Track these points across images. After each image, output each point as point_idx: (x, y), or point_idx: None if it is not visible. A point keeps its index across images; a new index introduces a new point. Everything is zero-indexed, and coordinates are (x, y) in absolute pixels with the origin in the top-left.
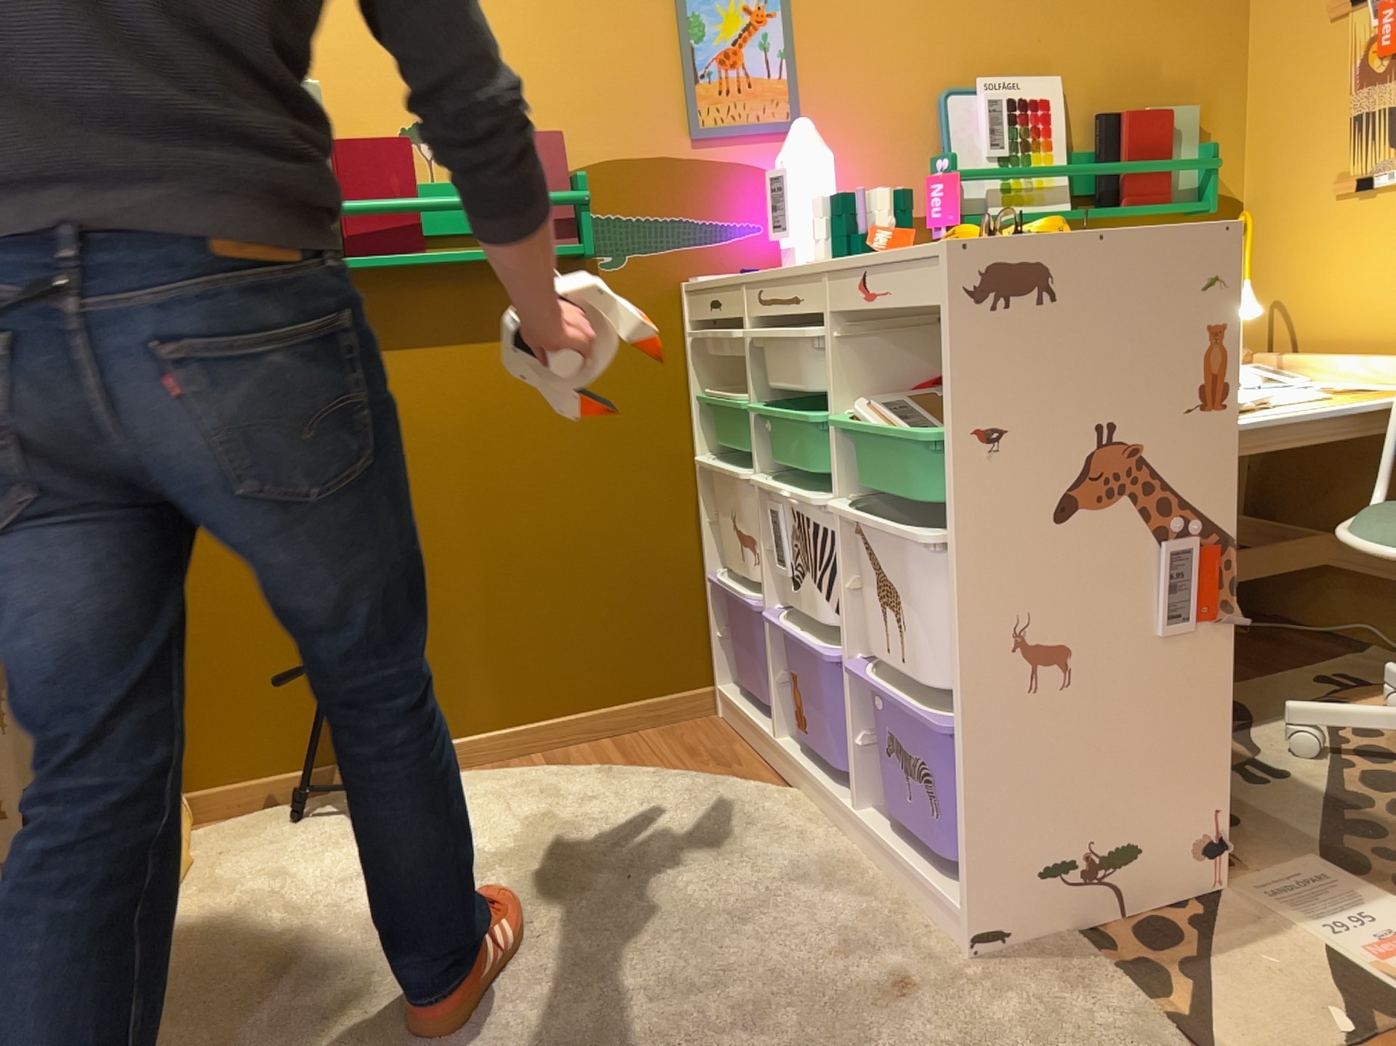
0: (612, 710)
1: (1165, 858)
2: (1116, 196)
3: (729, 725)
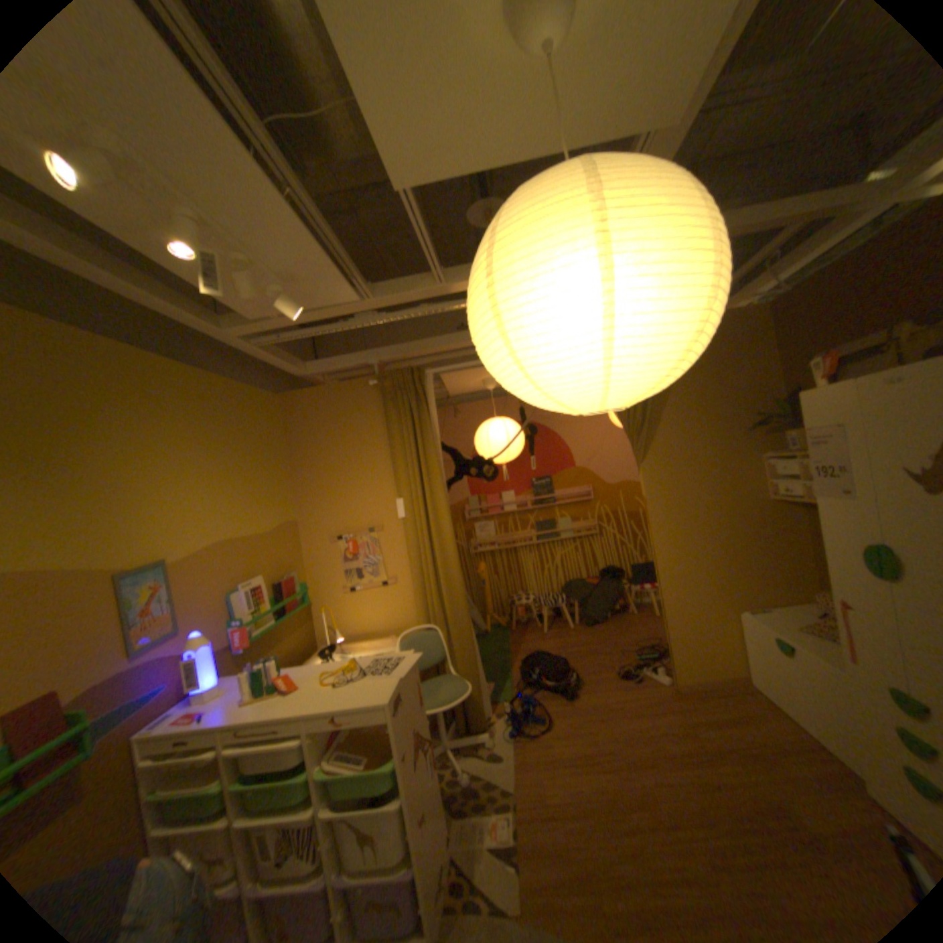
0: None
1: (443, 859)
2: (285, 610)
3: None
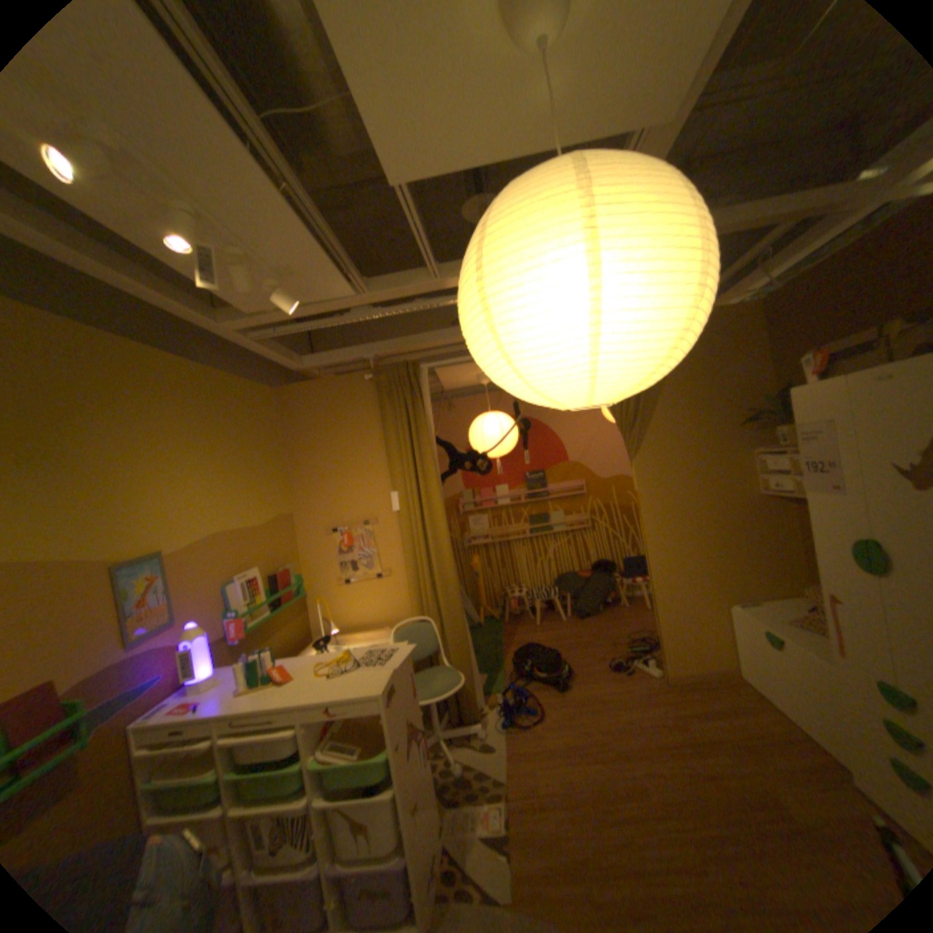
0: None
1: (435, 848)
2: (280, 602)
3: None
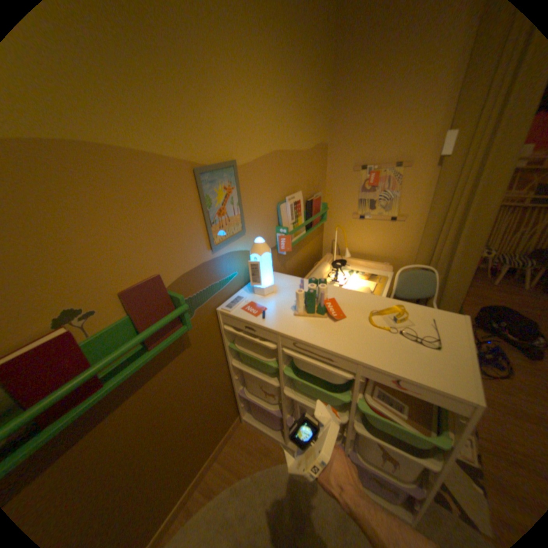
0: (214, 452)
1: None
2: (311, 223)
3: (250, 428)
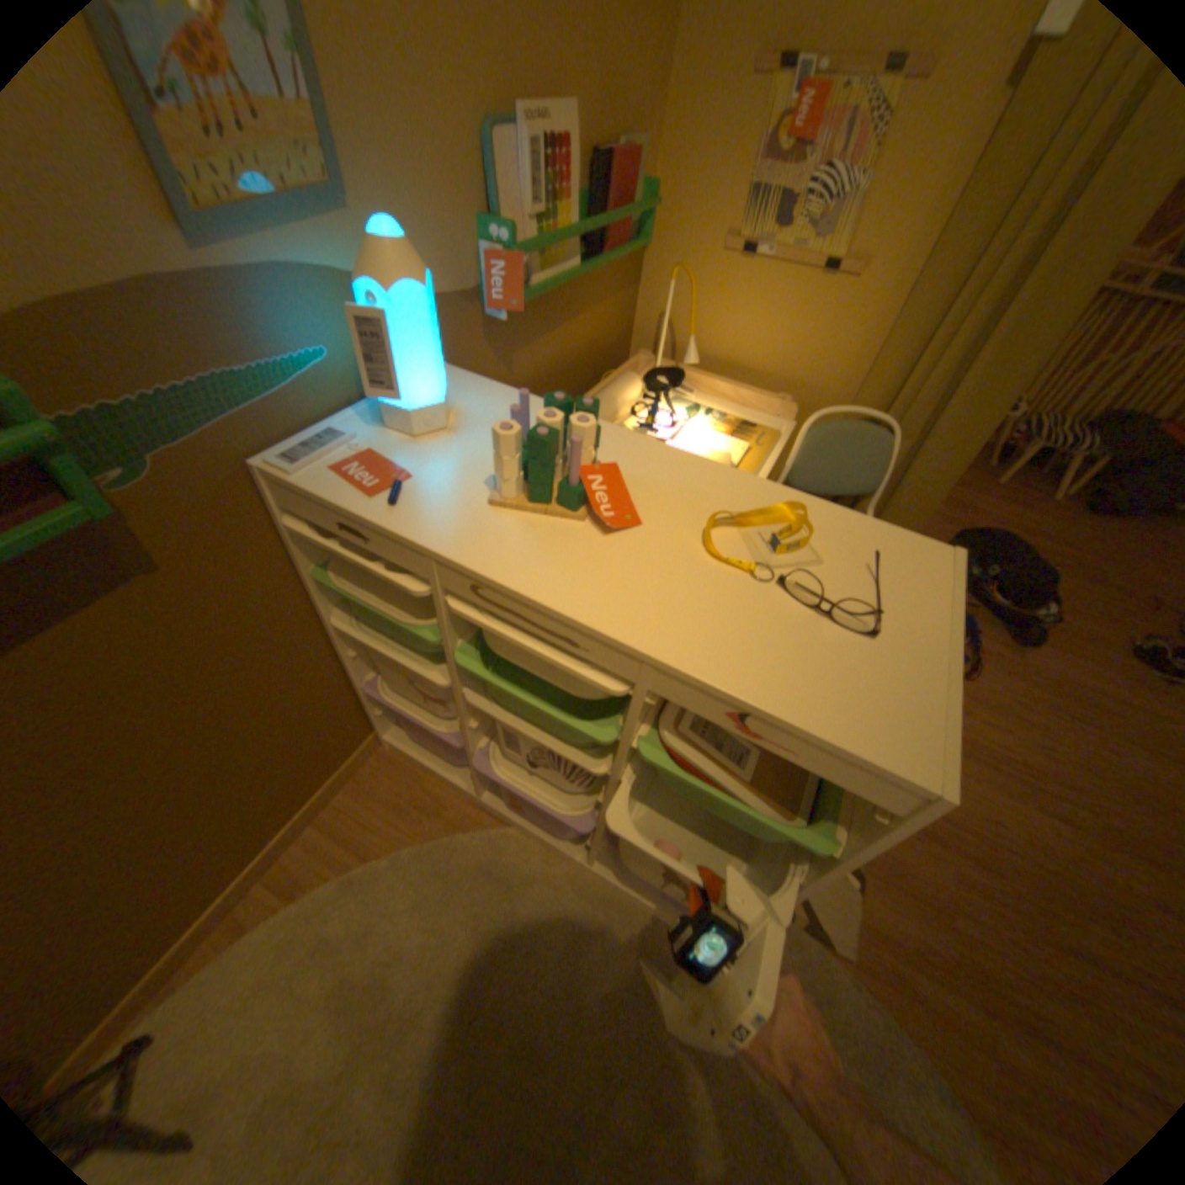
0: (305, 809)
1: None
2: (603, 239)
3: (402, 759)
